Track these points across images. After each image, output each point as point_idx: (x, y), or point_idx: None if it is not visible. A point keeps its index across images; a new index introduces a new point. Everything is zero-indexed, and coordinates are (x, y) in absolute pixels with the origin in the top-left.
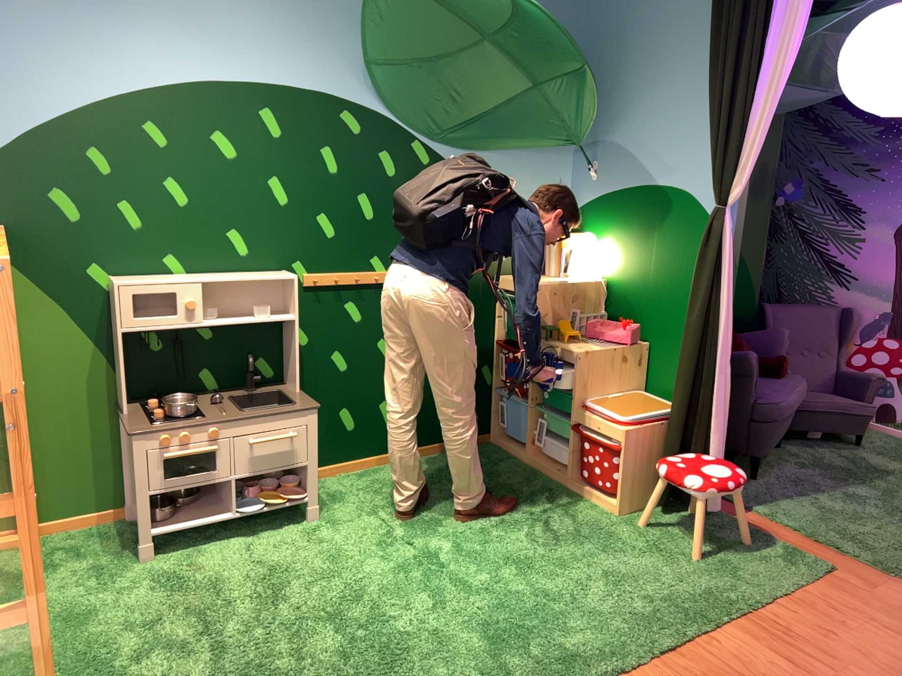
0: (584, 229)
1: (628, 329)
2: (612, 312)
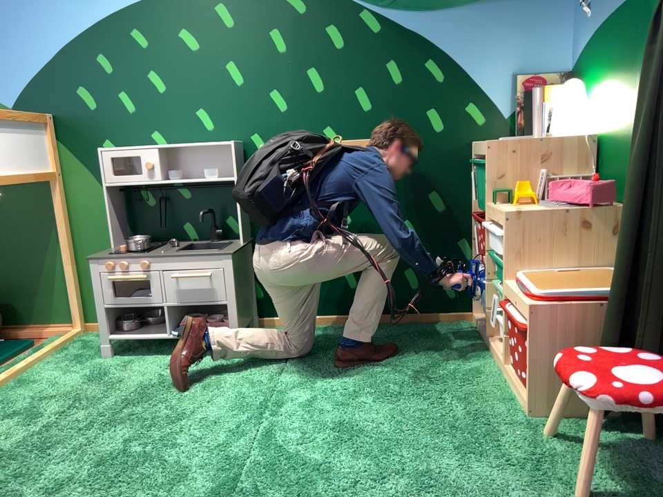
0: (584, 76)
1: (596, 184)
2: (606, 172)
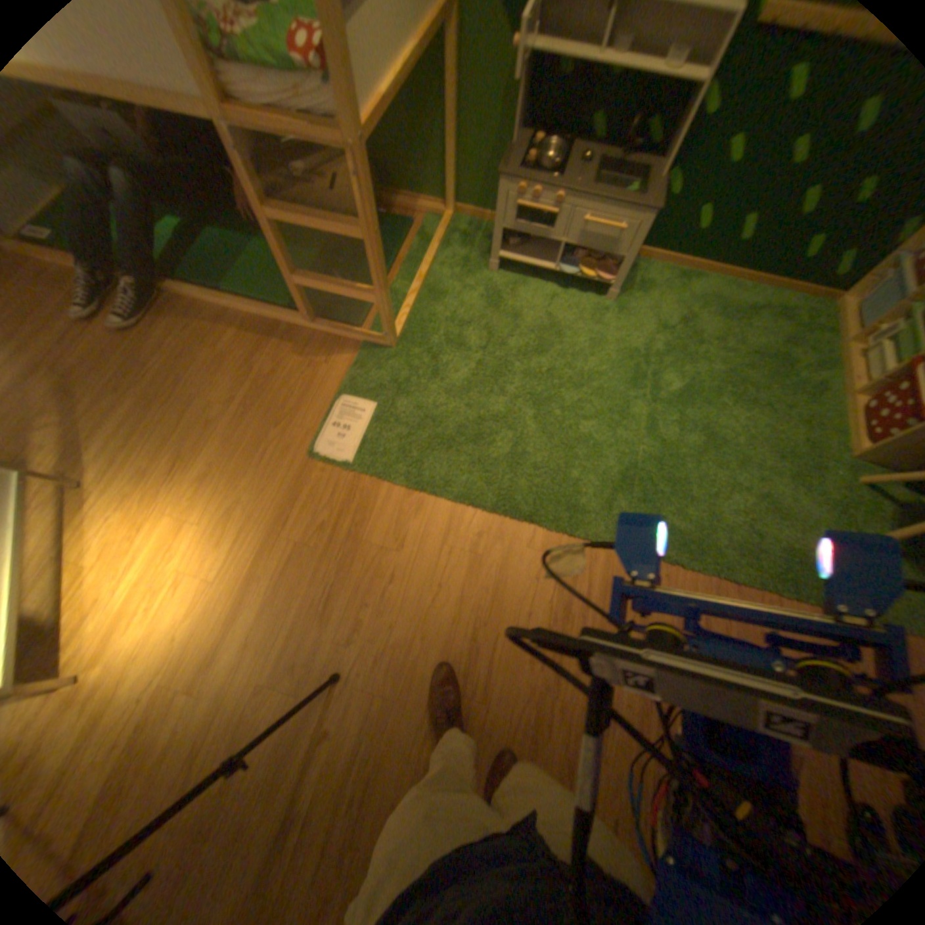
0: None
1: None
2: None
